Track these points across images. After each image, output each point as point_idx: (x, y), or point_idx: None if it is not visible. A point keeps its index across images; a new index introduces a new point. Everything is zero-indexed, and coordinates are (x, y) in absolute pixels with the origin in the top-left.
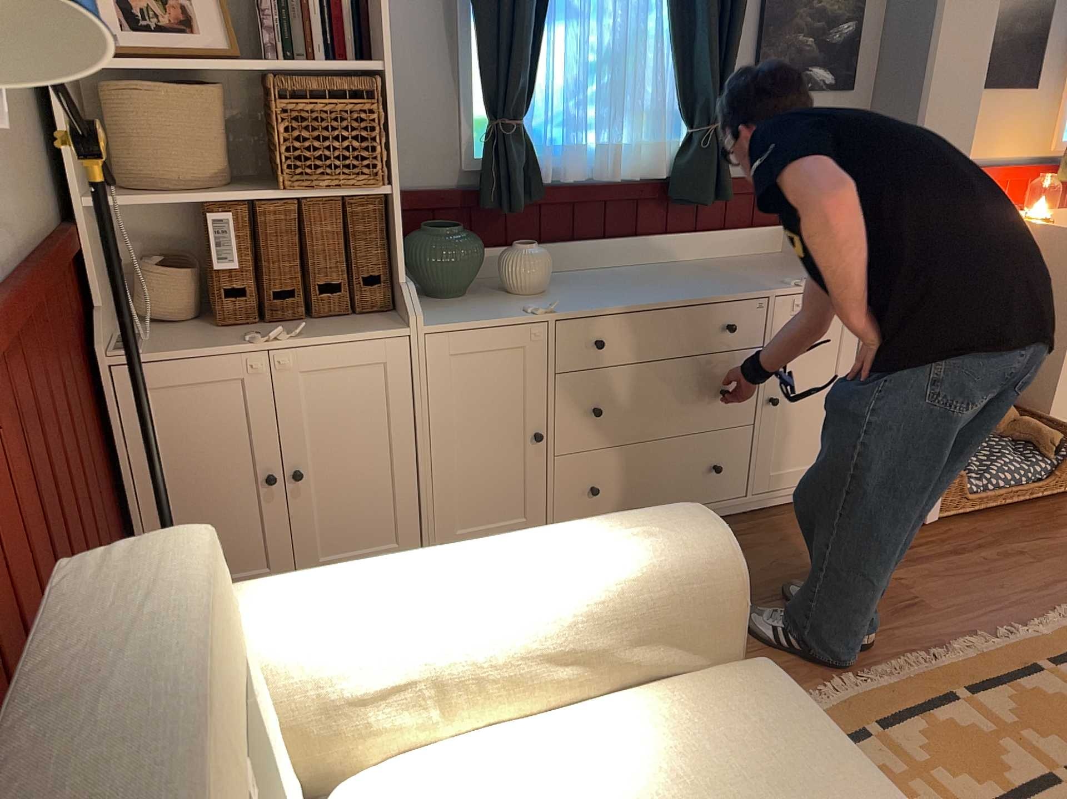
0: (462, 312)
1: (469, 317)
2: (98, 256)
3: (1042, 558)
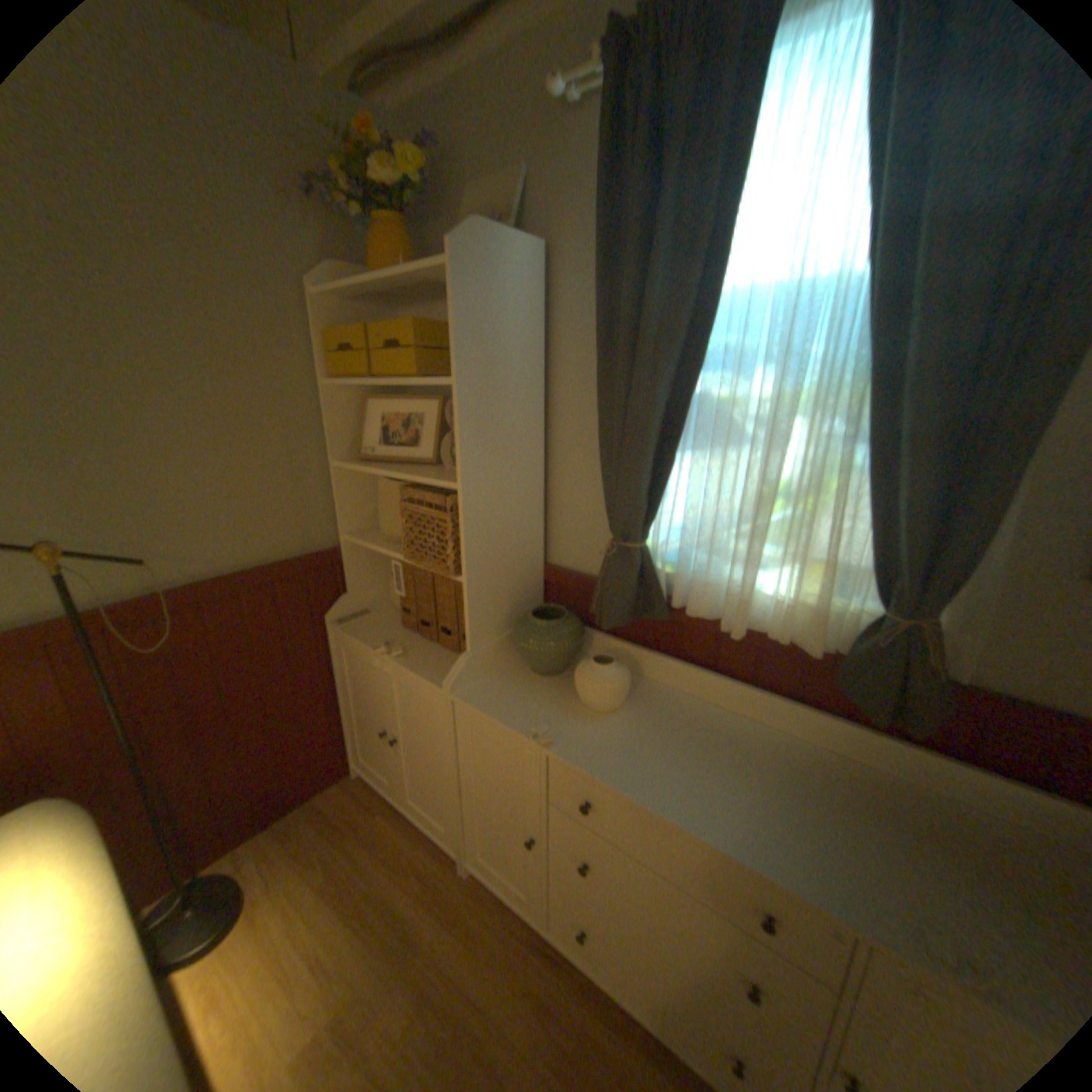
0: (506, 697)
1: (495, 706)
2: (363, 563)
3: None
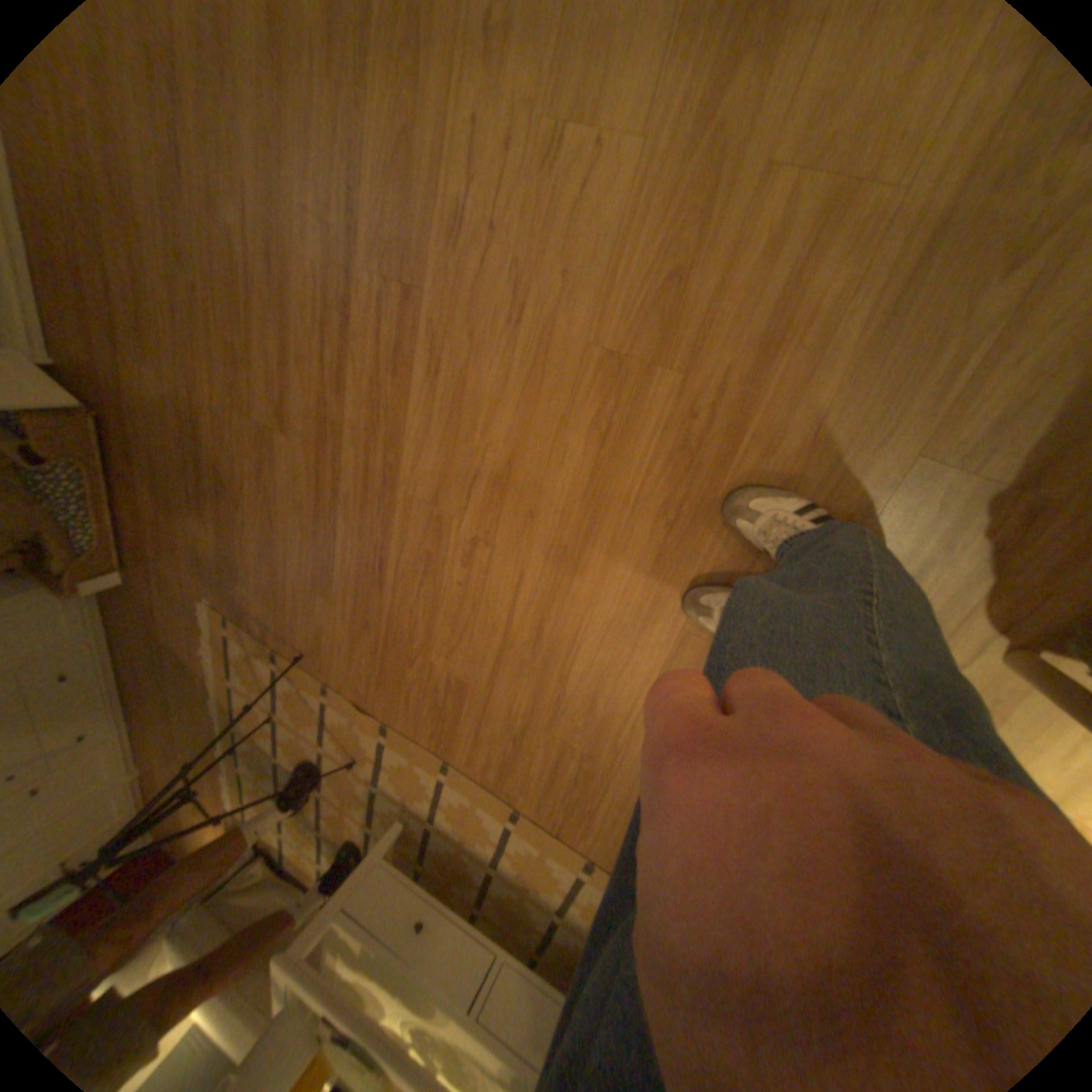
0: None
1: None
2: None
3: (151, 556)
